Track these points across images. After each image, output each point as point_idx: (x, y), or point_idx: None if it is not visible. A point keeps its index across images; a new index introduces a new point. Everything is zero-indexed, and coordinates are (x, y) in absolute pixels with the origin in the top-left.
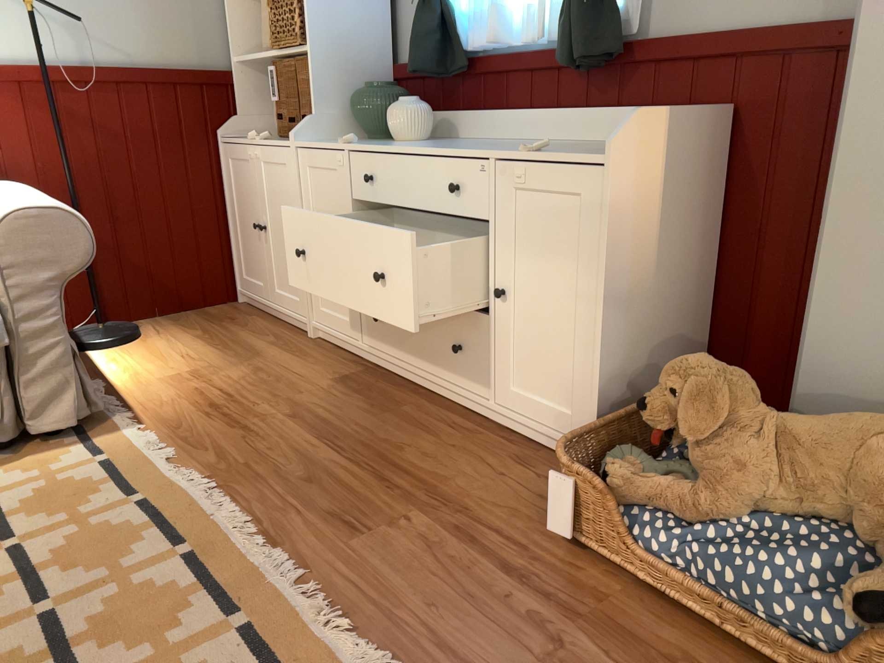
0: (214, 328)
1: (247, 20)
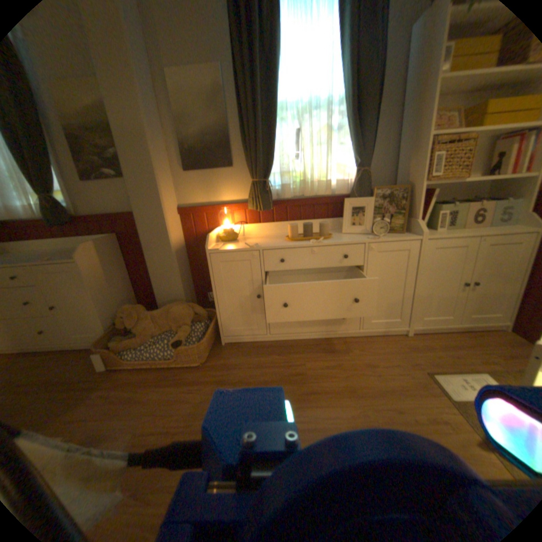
0: None
1: None
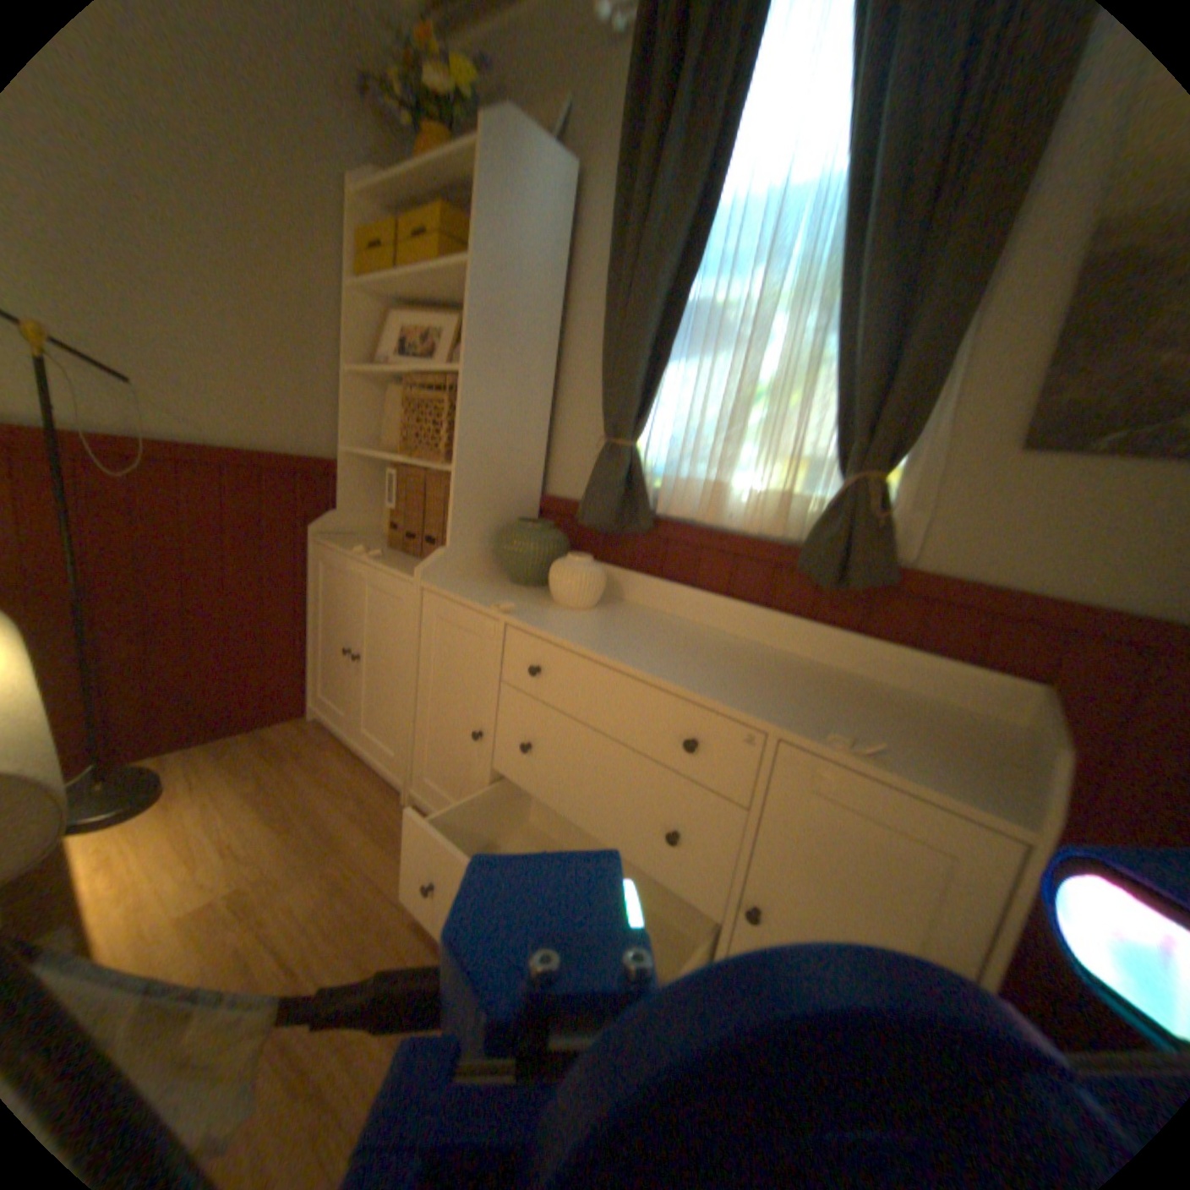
0: (274, 778)
1: (366, 402)
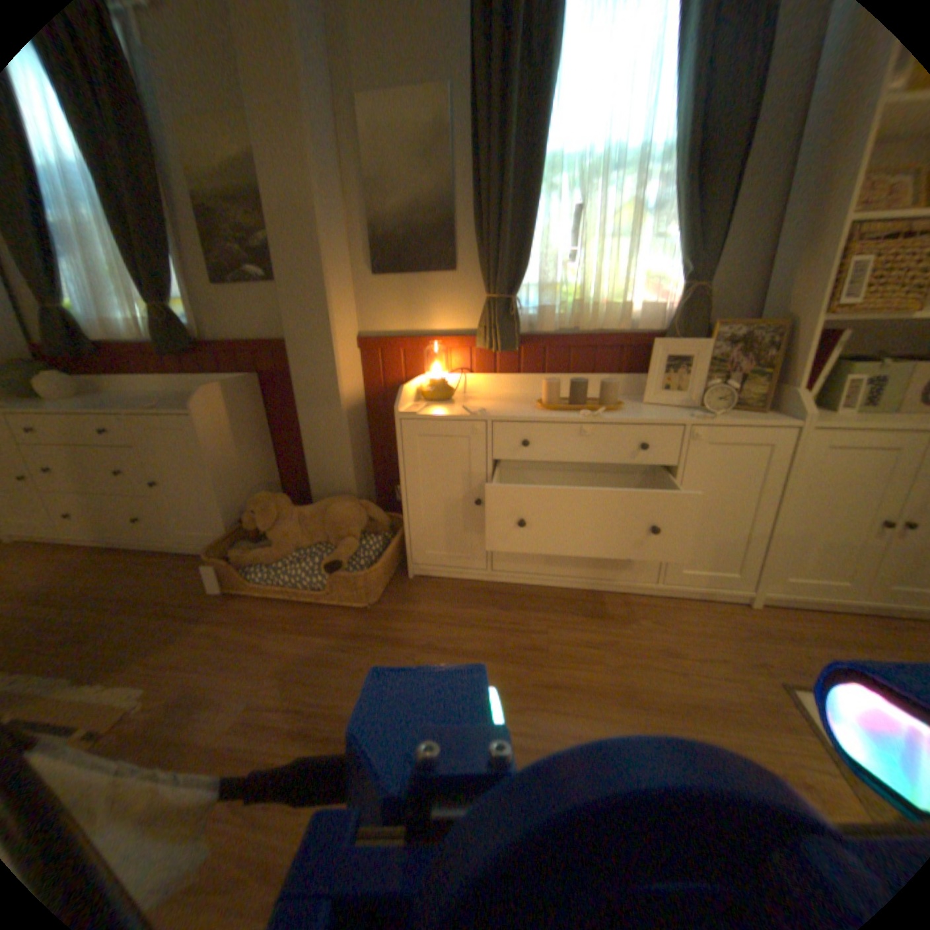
0: None
1: None
